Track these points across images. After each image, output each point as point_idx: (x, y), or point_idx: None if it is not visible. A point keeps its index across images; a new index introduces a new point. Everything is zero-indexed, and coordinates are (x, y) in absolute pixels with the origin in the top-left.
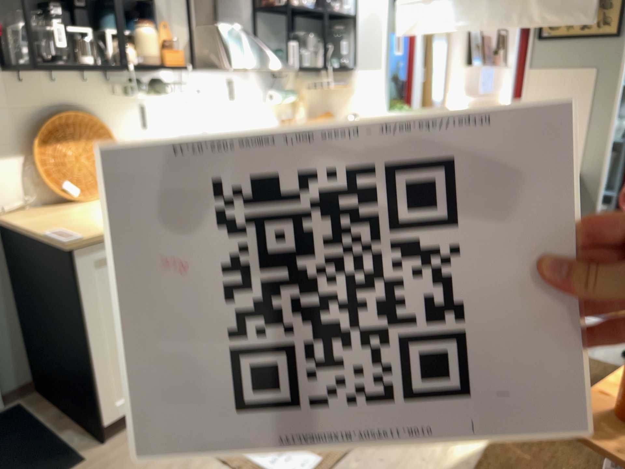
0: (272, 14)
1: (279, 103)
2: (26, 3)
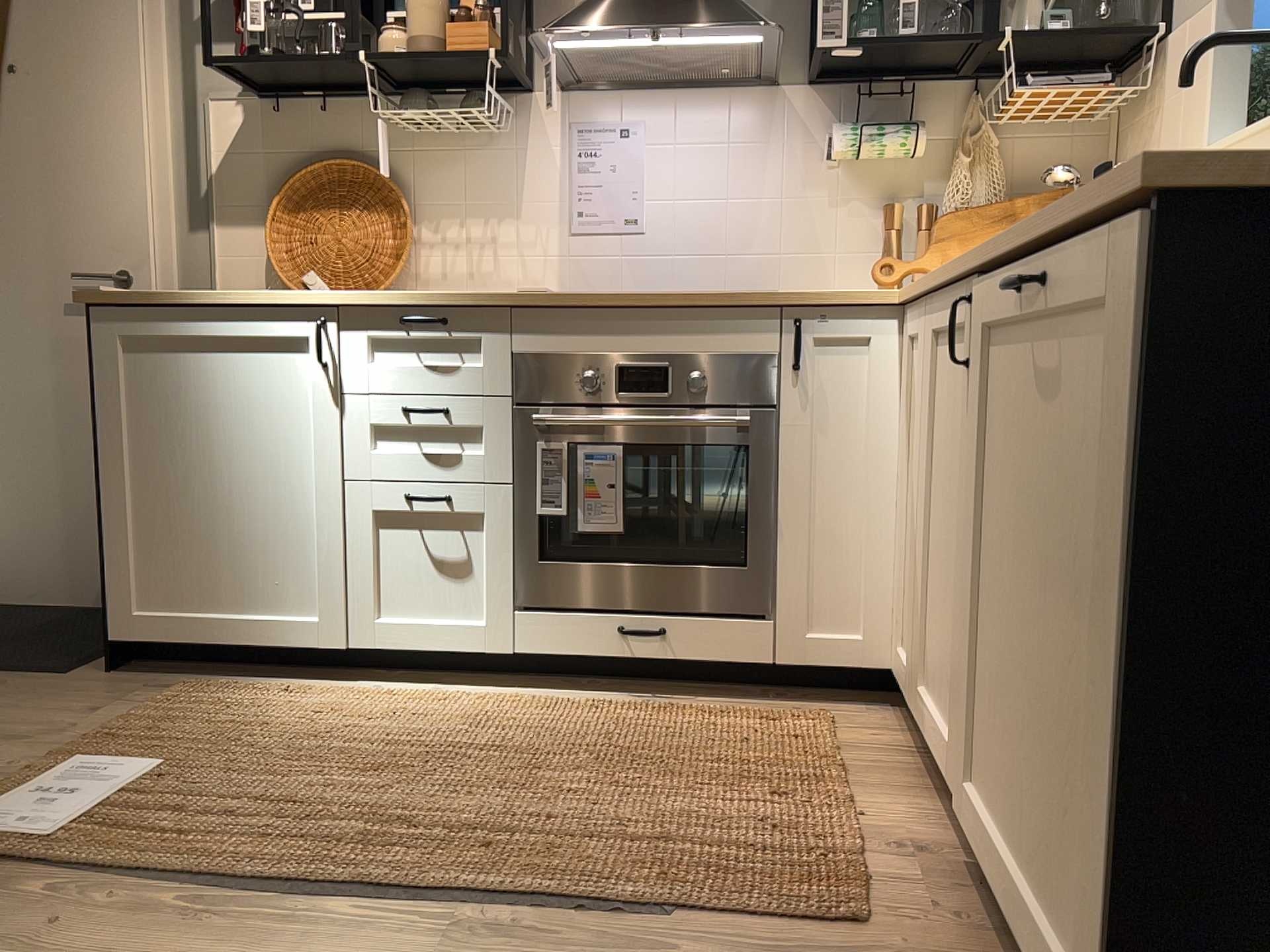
0: None
1: (854, 156)
2: None
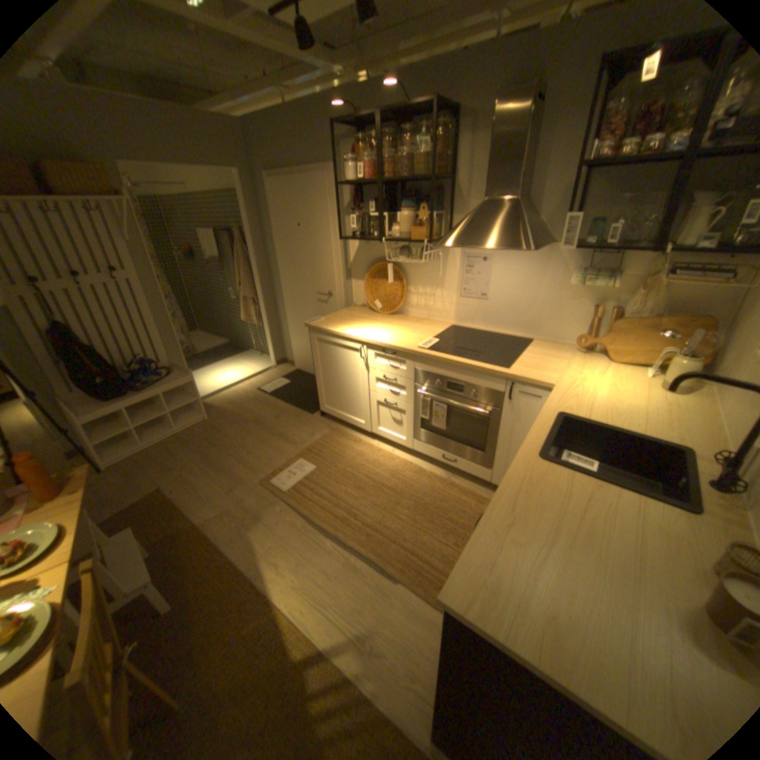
0: (629, 165)
1: (582, 285)
2: (377, 199)
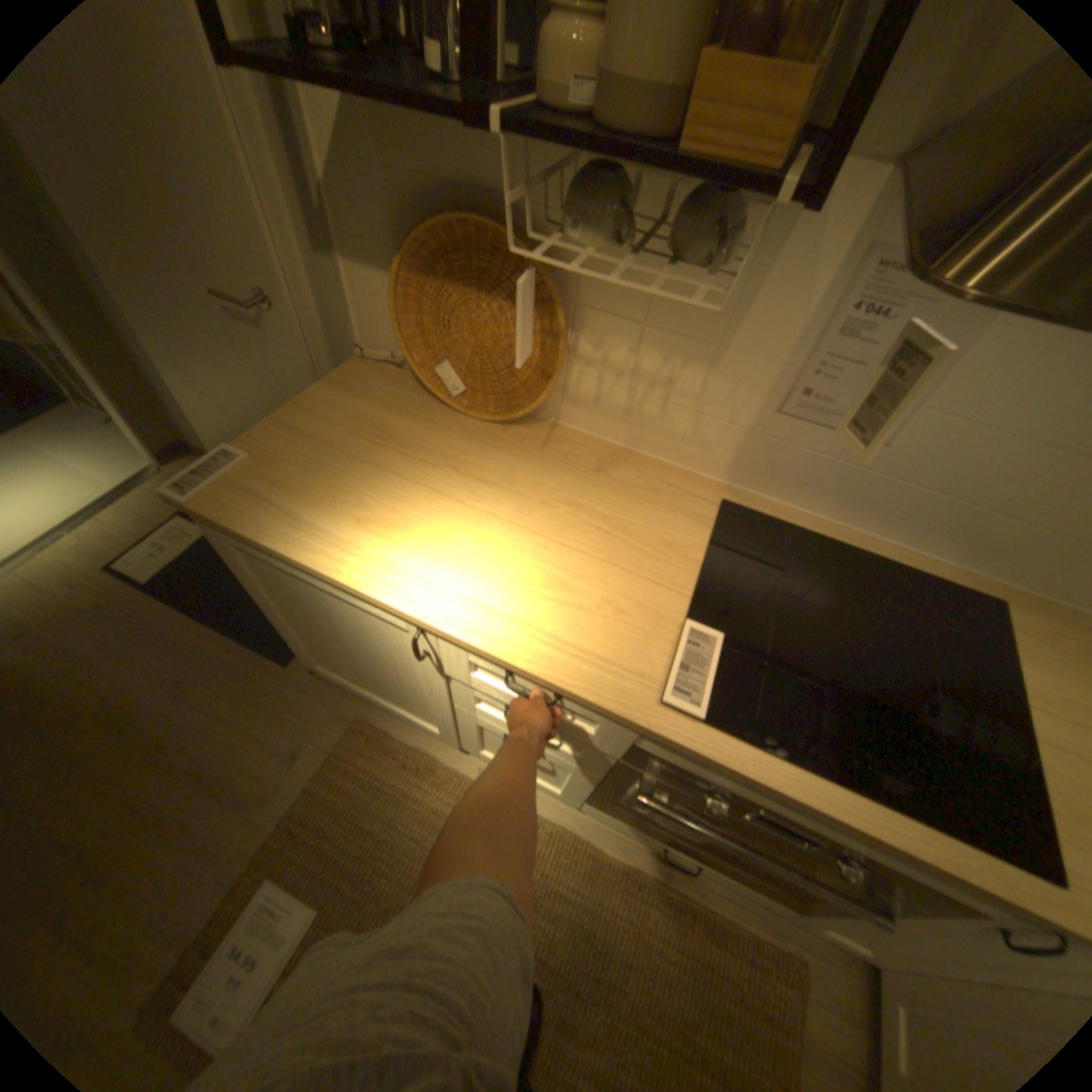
0: None
1: None
2: None
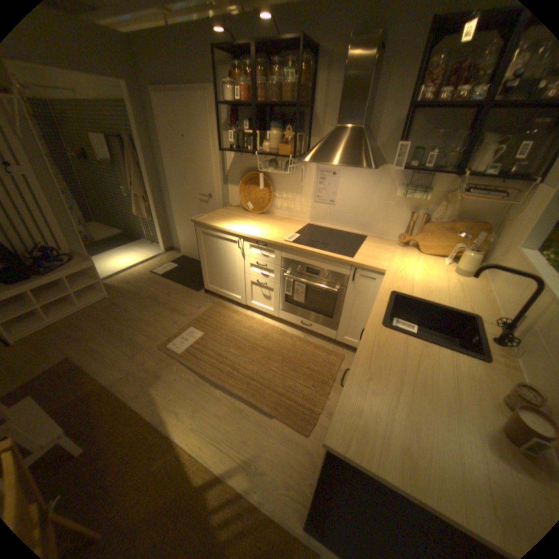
0: (442, 109)
1: (404, 197)
2: (250, 119)
